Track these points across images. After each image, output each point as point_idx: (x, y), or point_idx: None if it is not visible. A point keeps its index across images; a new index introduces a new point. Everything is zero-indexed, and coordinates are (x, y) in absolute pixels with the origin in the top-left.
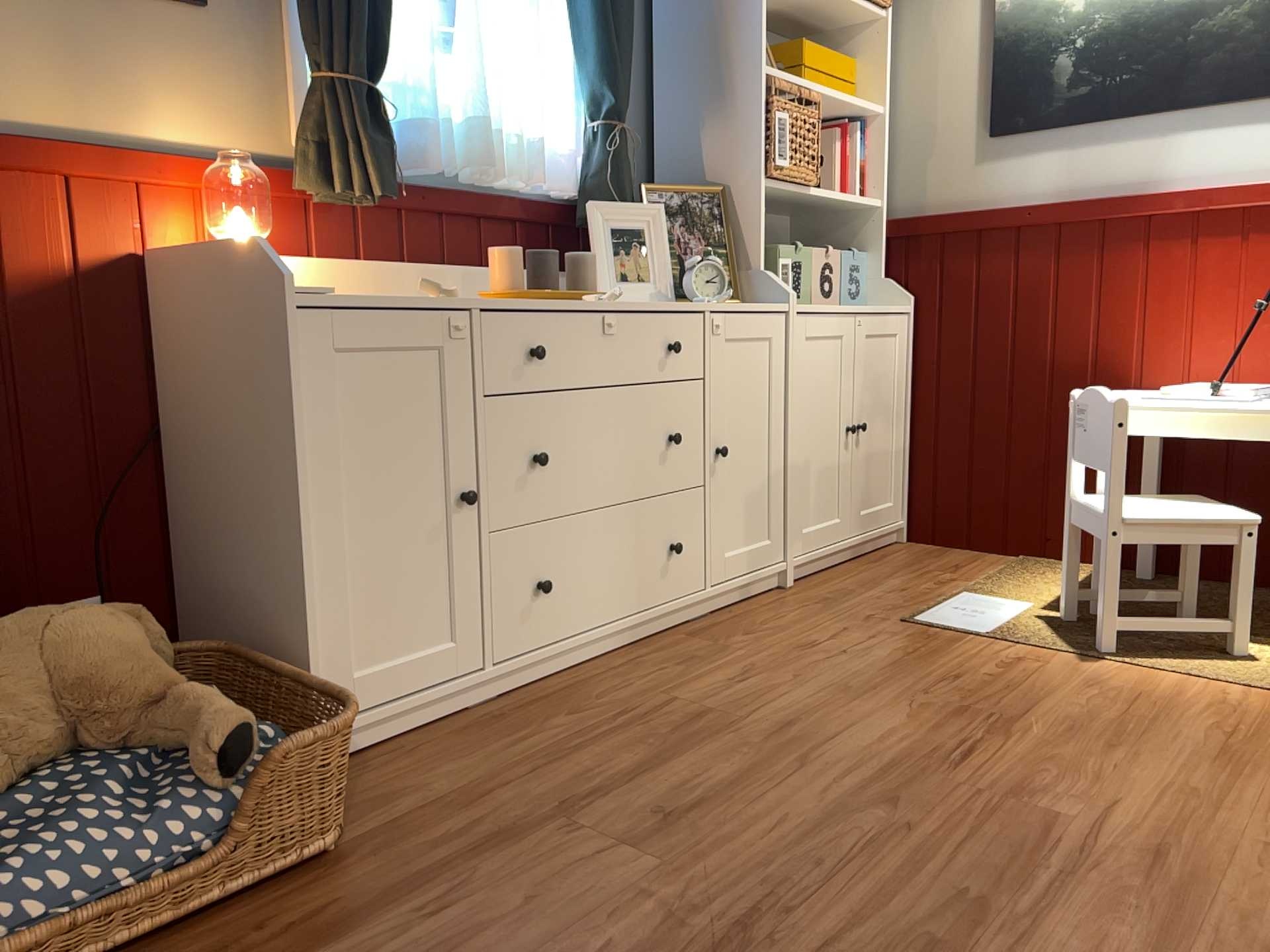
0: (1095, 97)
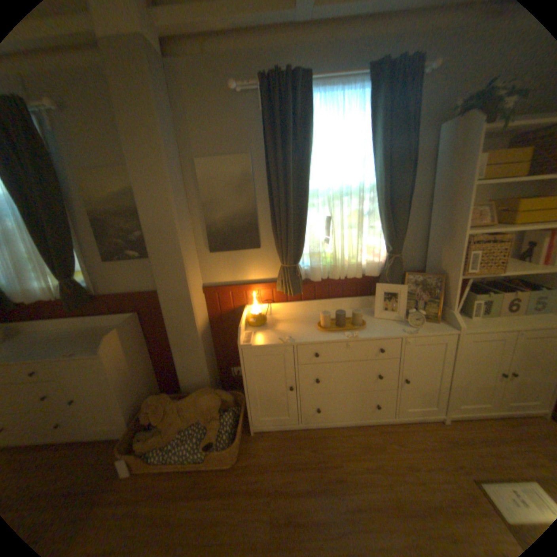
0: None
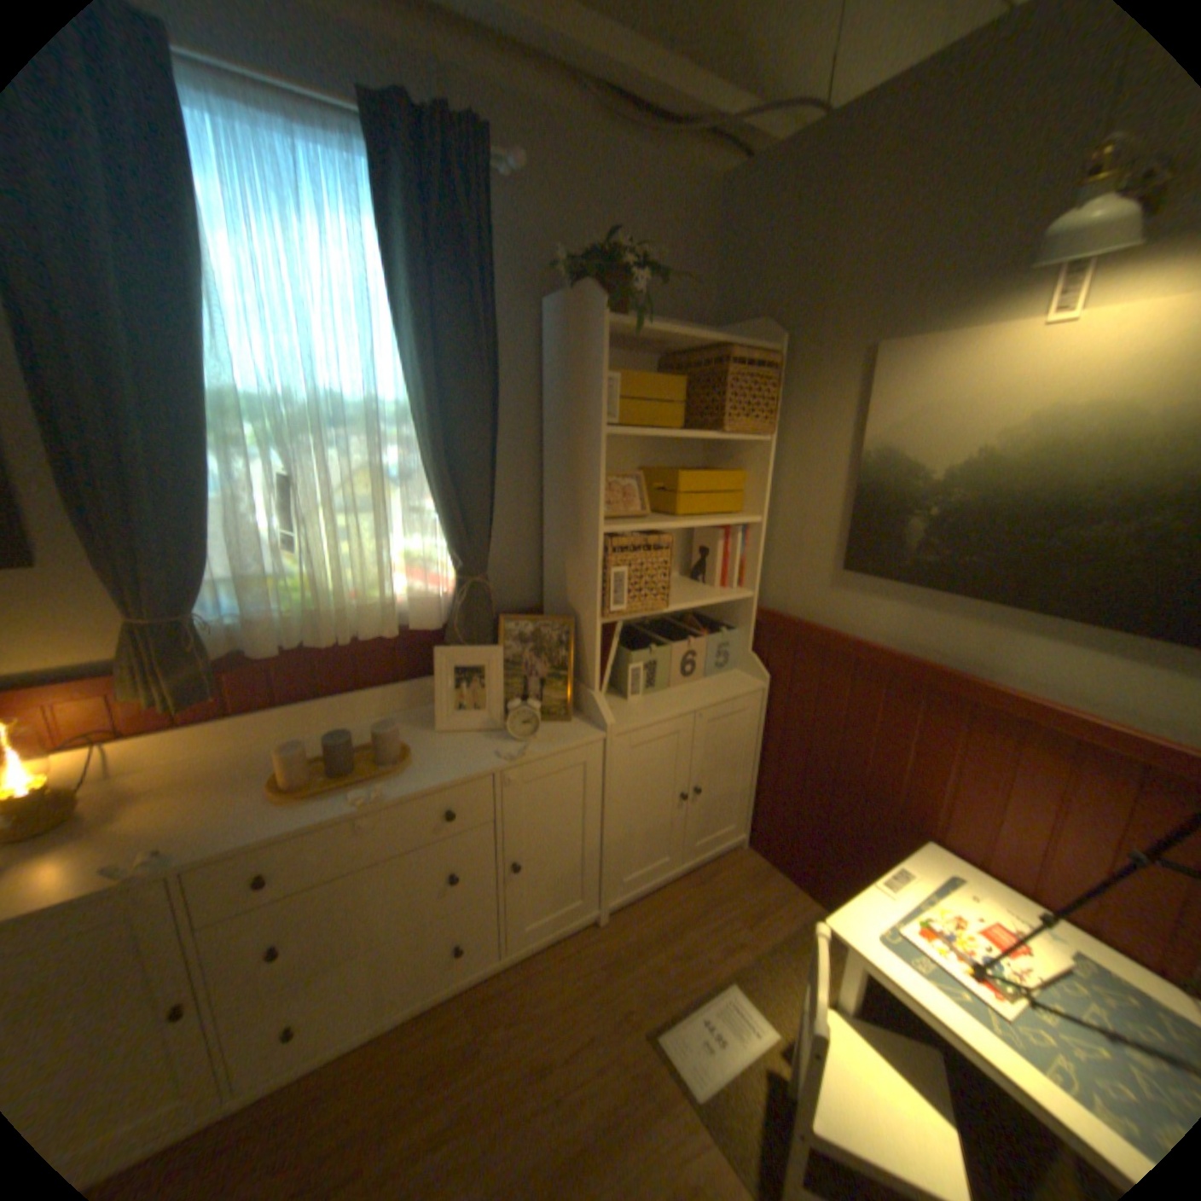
0: (947, 568)
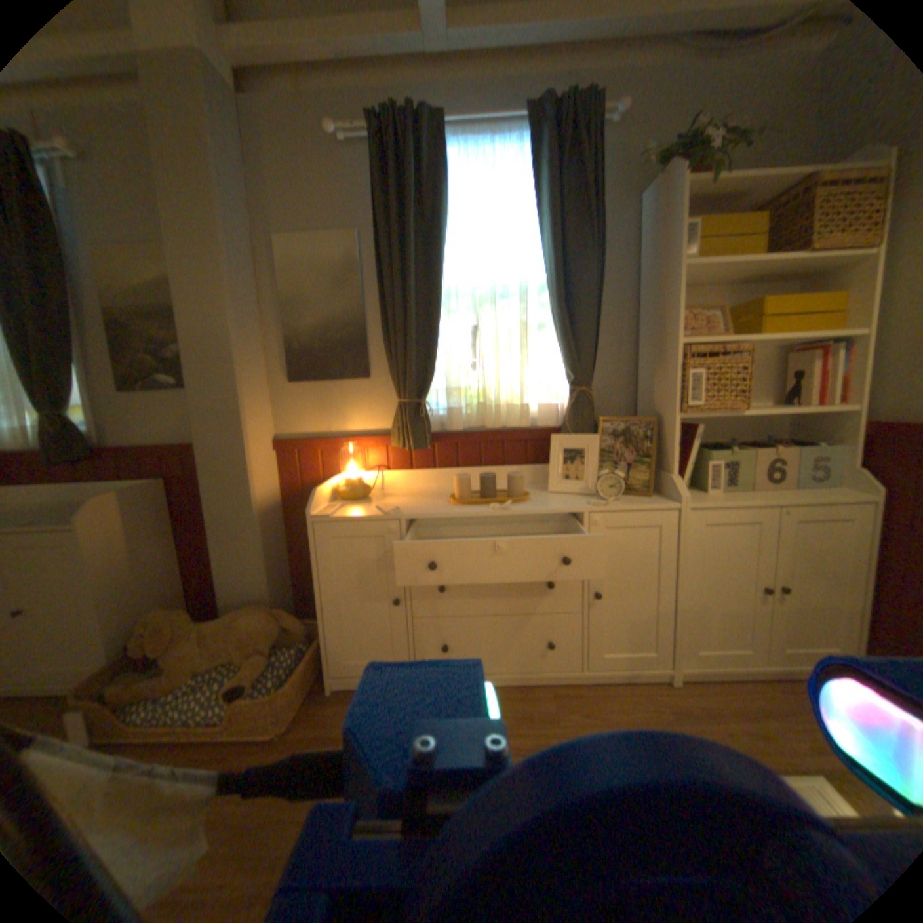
0: None
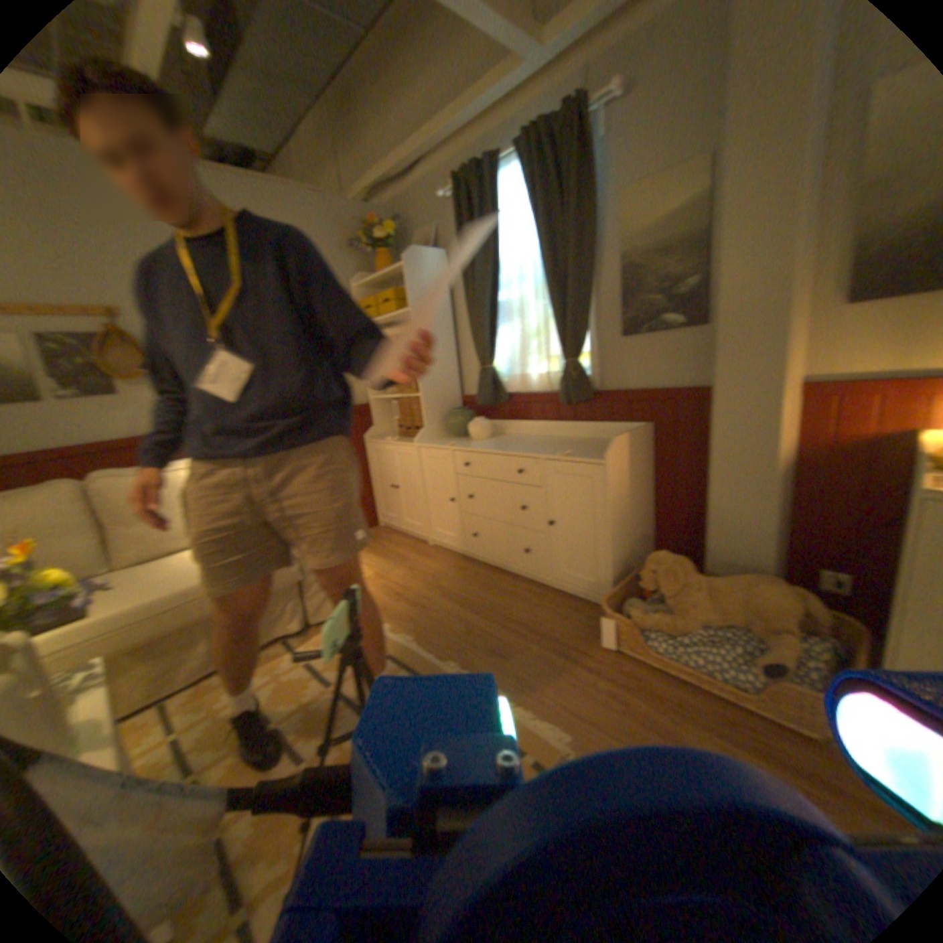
0: None
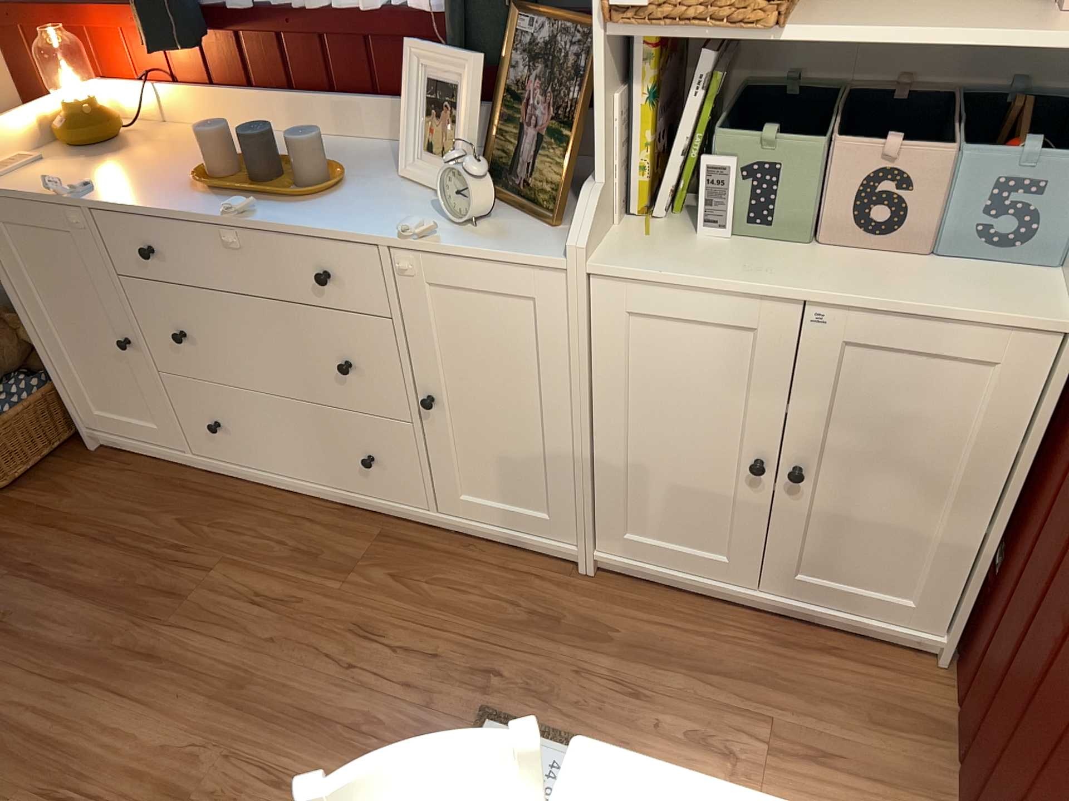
0: None
